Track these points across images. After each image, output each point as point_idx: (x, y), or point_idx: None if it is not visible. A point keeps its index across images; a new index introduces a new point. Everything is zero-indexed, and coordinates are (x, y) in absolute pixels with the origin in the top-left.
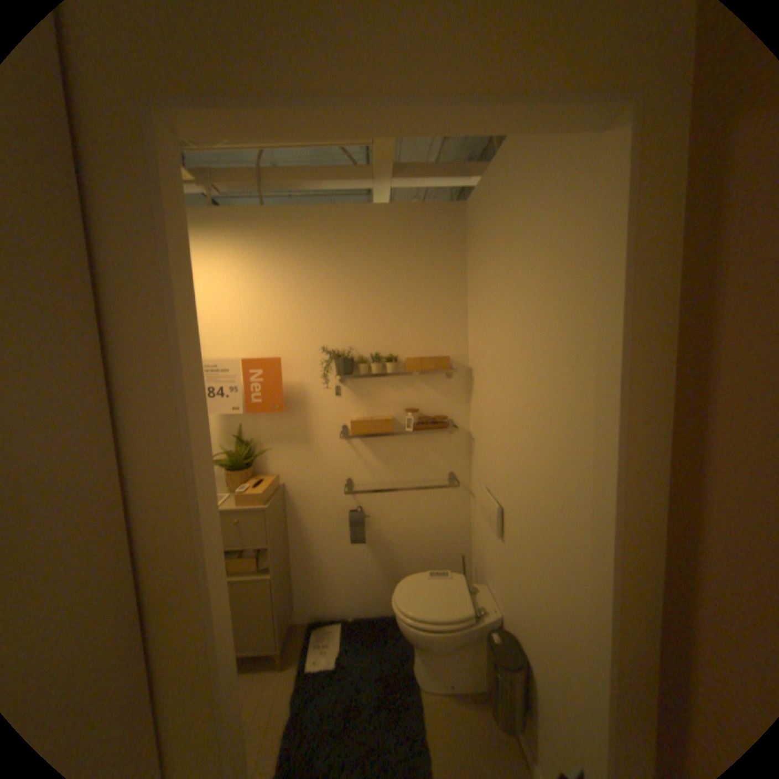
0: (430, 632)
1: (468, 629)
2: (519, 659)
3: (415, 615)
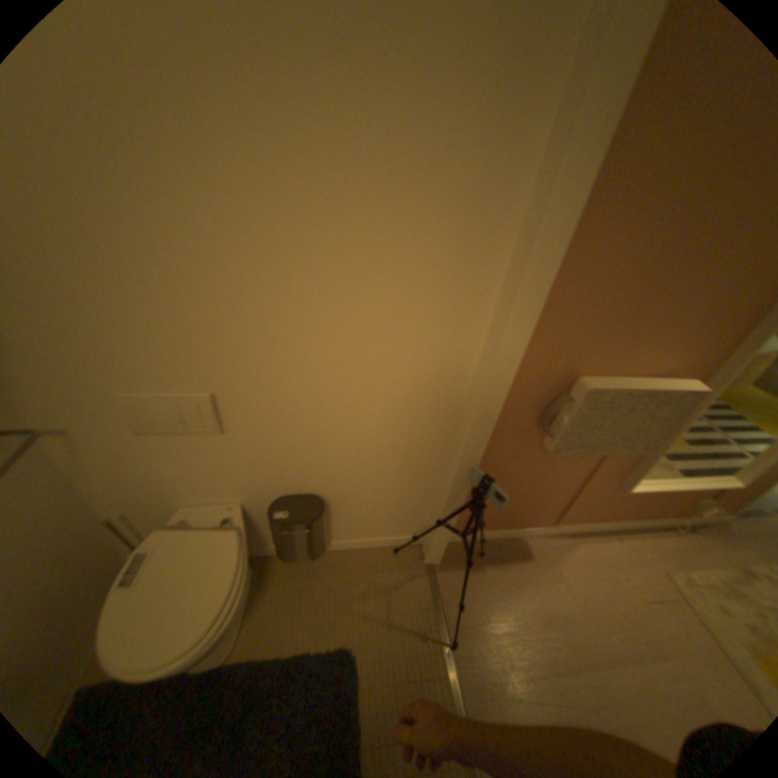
0: (229, 605)
1: (242, 548)
2: (309, 500)
3: (203, 623)
